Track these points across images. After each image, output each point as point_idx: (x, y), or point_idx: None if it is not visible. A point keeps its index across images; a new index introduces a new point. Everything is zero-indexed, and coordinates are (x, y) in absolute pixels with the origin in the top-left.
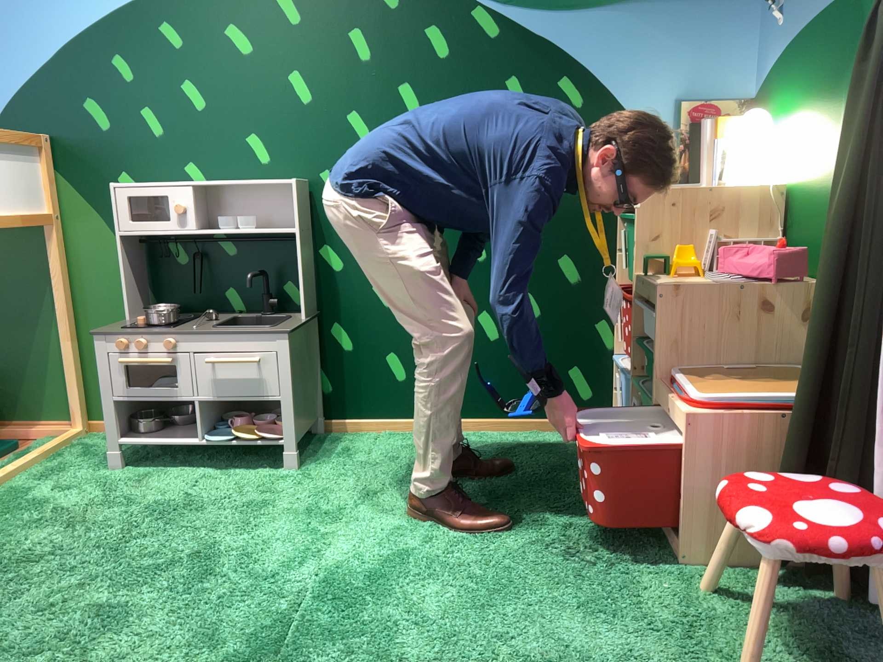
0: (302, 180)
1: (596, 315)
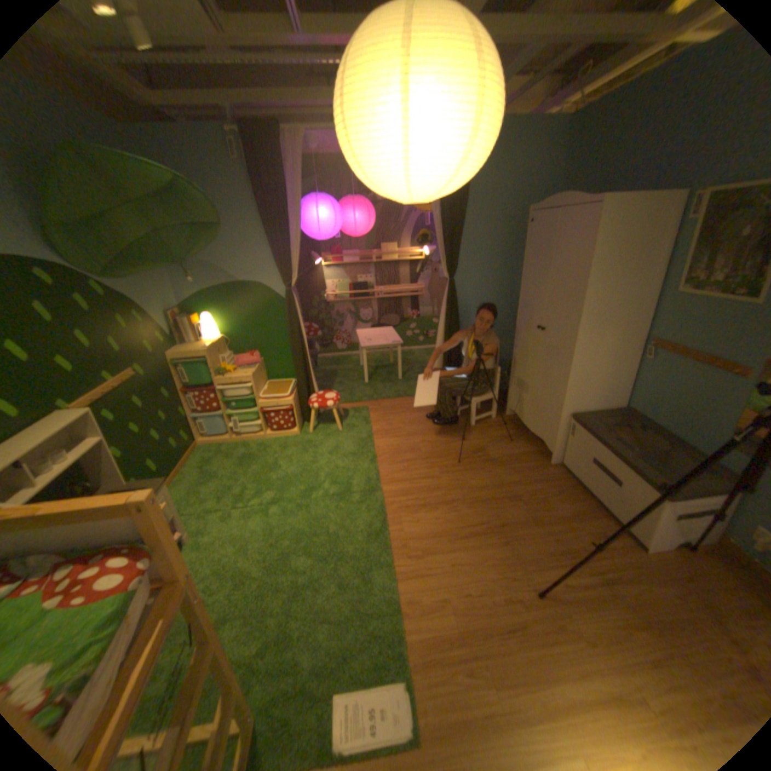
0: (62, 412)
1: (176, 406)
